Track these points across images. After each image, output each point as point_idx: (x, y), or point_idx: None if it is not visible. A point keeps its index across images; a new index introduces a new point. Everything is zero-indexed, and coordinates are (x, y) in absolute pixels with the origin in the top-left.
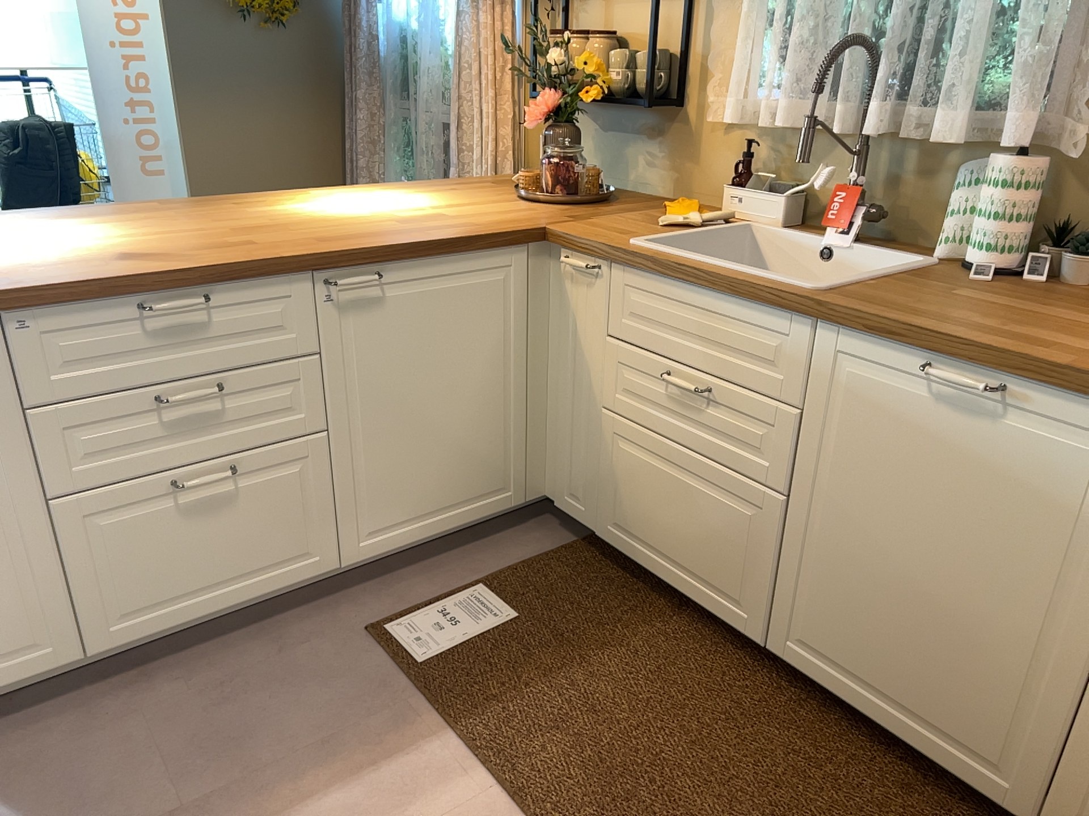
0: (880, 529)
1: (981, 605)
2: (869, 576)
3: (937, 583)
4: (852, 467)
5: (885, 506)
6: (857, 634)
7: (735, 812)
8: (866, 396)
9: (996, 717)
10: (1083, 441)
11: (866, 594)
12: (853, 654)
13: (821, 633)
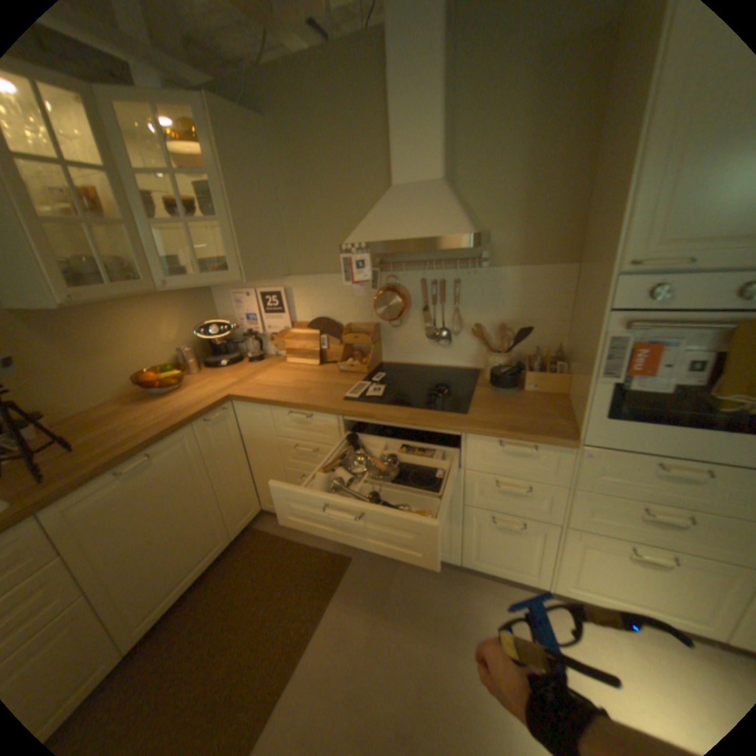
0: (139, 542)
1: (185, 515)
2: (147, 561)
3: (170, 528)
4: (110, 540)
5: (134, 534)
6: (158, 582)
7: (228, 646)
8: (94, 511)
9: (208, 534)
10: (176, 446)
11: (151, 567)
12: (162, 590)
13: (145, 606)
